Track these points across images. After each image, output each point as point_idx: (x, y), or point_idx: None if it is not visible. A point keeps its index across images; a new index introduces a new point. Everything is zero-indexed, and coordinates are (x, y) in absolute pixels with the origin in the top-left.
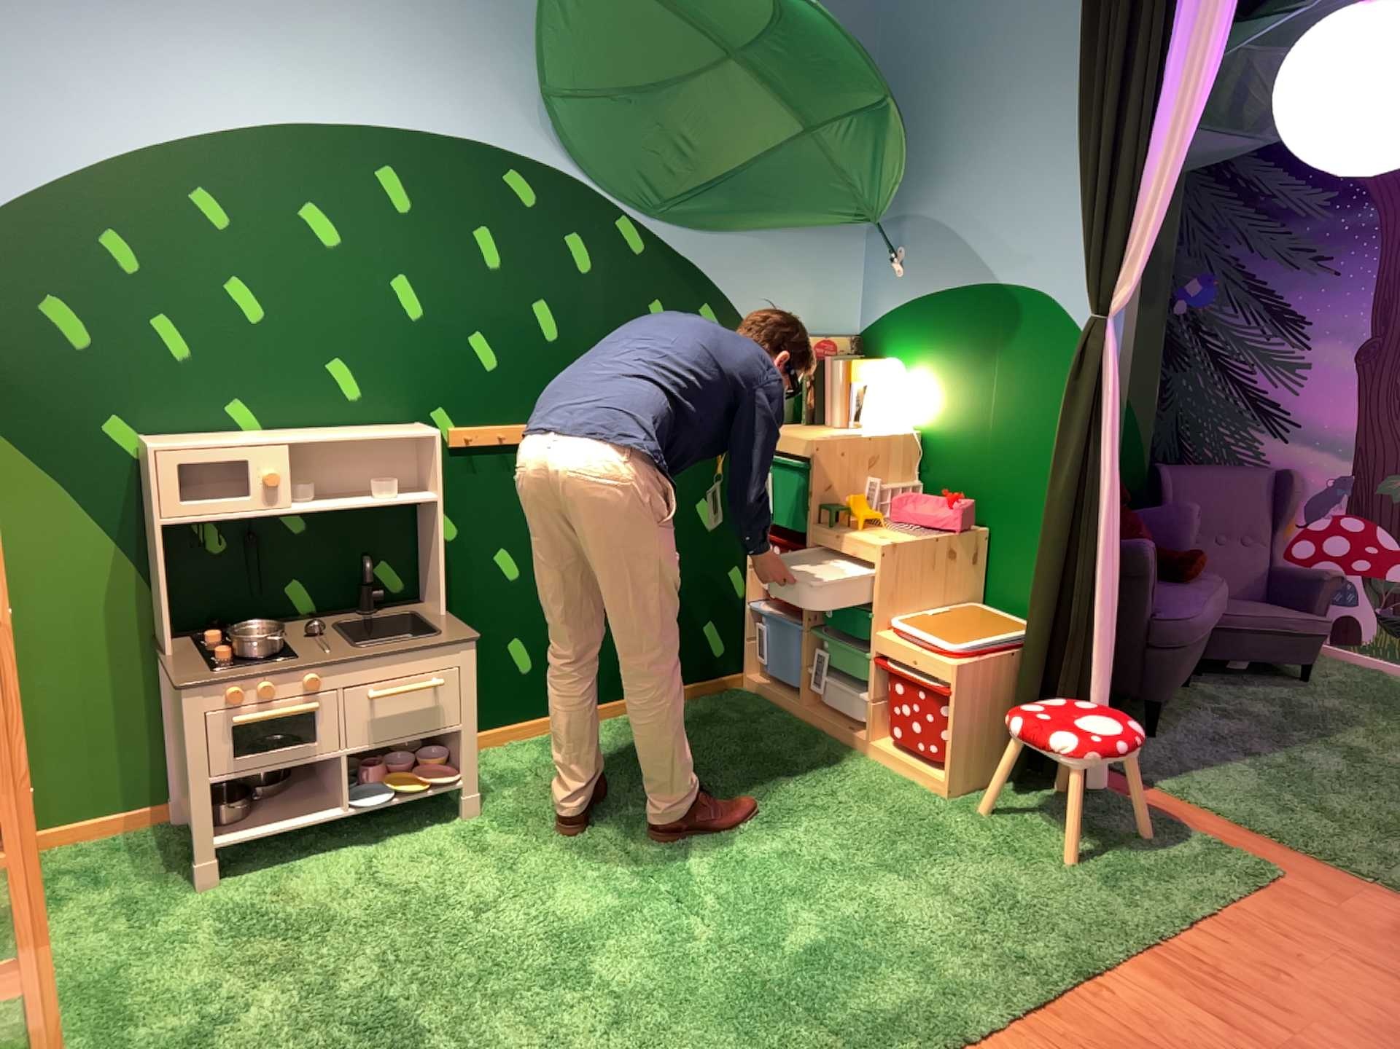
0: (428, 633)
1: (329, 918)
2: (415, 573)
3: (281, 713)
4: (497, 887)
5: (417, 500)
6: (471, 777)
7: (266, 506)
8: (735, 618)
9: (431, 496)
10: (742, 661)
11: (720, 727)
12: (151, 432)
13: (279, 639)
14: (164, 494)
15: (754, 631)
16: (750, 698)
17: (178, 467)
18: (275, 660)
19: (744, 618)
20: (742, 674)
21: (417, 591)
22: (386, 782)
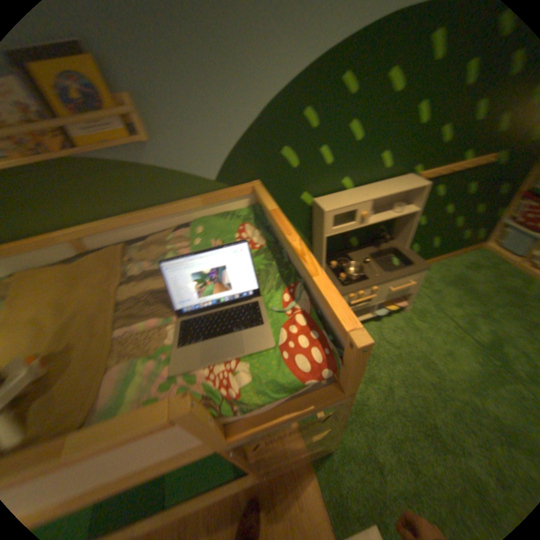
0: (404, 259)
1: (376, 356)
2: (392, 229)
3: (365, 300)
4: (430, 350)
5: (412, 212)
6: (409, 302)
7: (360, 225)
8: (493, 226)
9: (417, 209)
10: (488, 239)
11: (483, 270)
12: (316, 195)
13: (364, 274)
14: (328, 226)
15: (499, 230)
16: (489, 254)
17: (333, 216)
18: (360, 279)
19: (496, 225)
20: (485, 243)
21: (391, 234)
22: (384, 305)
